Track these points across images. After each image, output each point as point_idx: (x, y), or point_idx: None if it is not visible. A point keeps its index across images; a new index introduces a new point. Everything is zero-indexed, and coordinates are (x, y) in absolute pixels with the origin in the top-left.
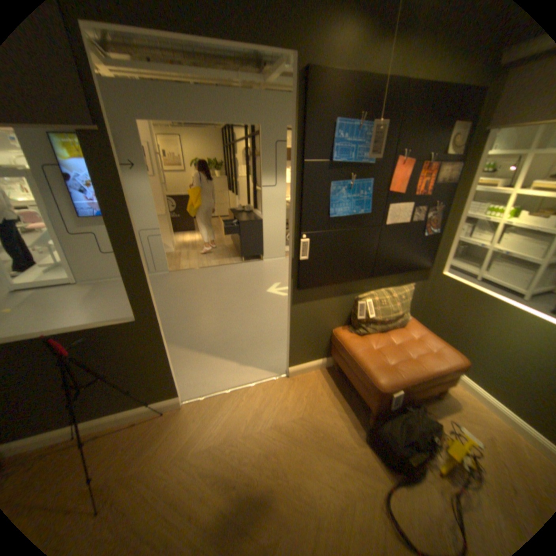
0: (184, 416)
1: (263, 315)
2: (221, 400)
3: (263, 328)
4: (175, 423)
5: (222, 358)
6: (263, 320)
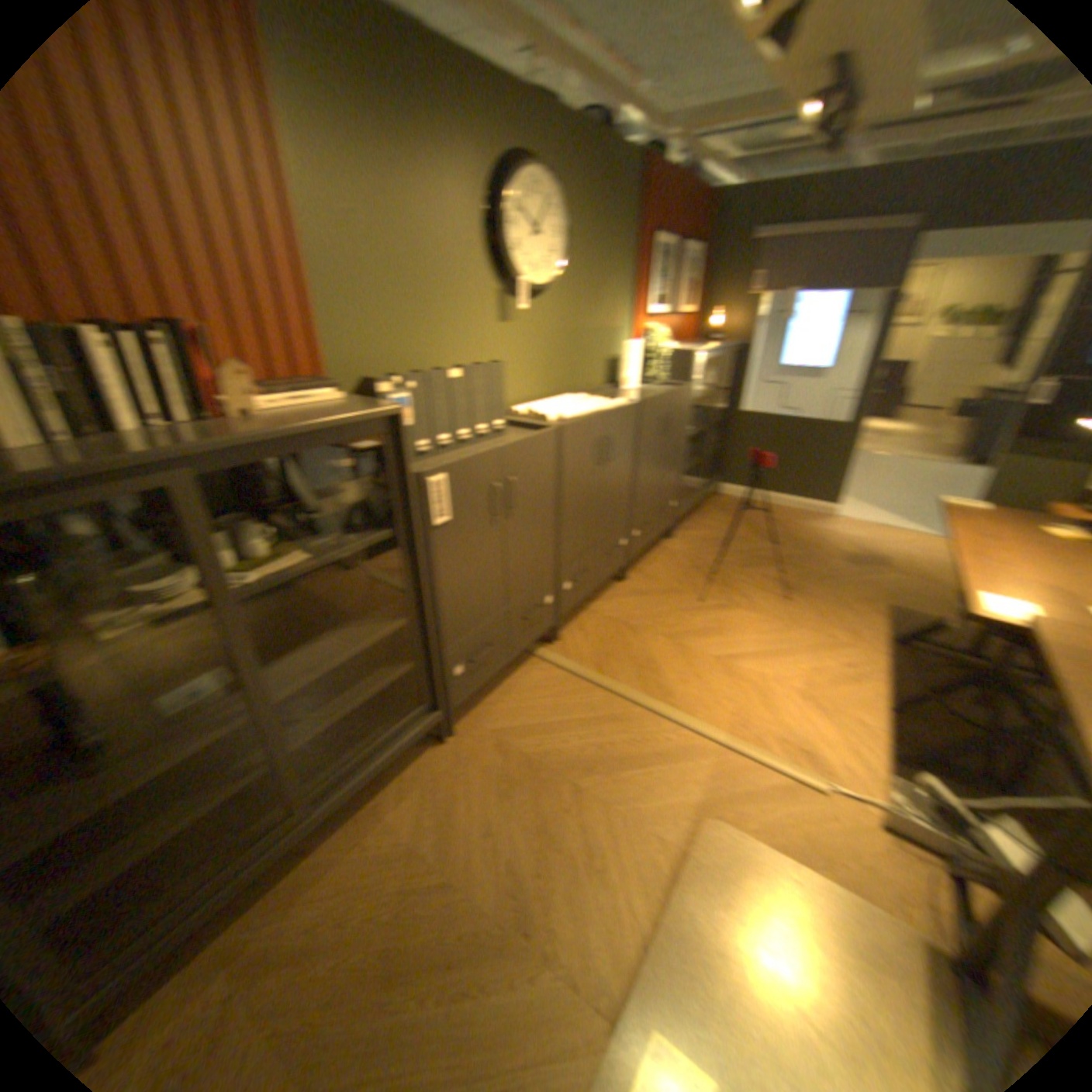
0: (840, 521)
1: None
2: (876, 527)
3: None
4: (831, 521)
5: (888, 512)
6: None
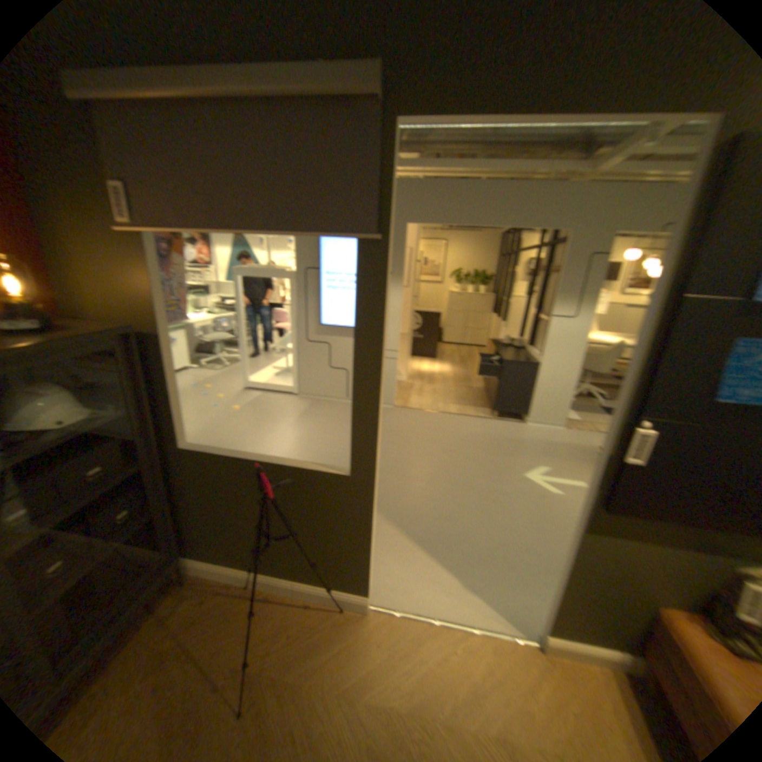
0: (368, 631)
1: (512, 515)
2: (423, 635)
3: (510, 539)
4: (354, 636)
5: (437, 561)
6: (511, 524)
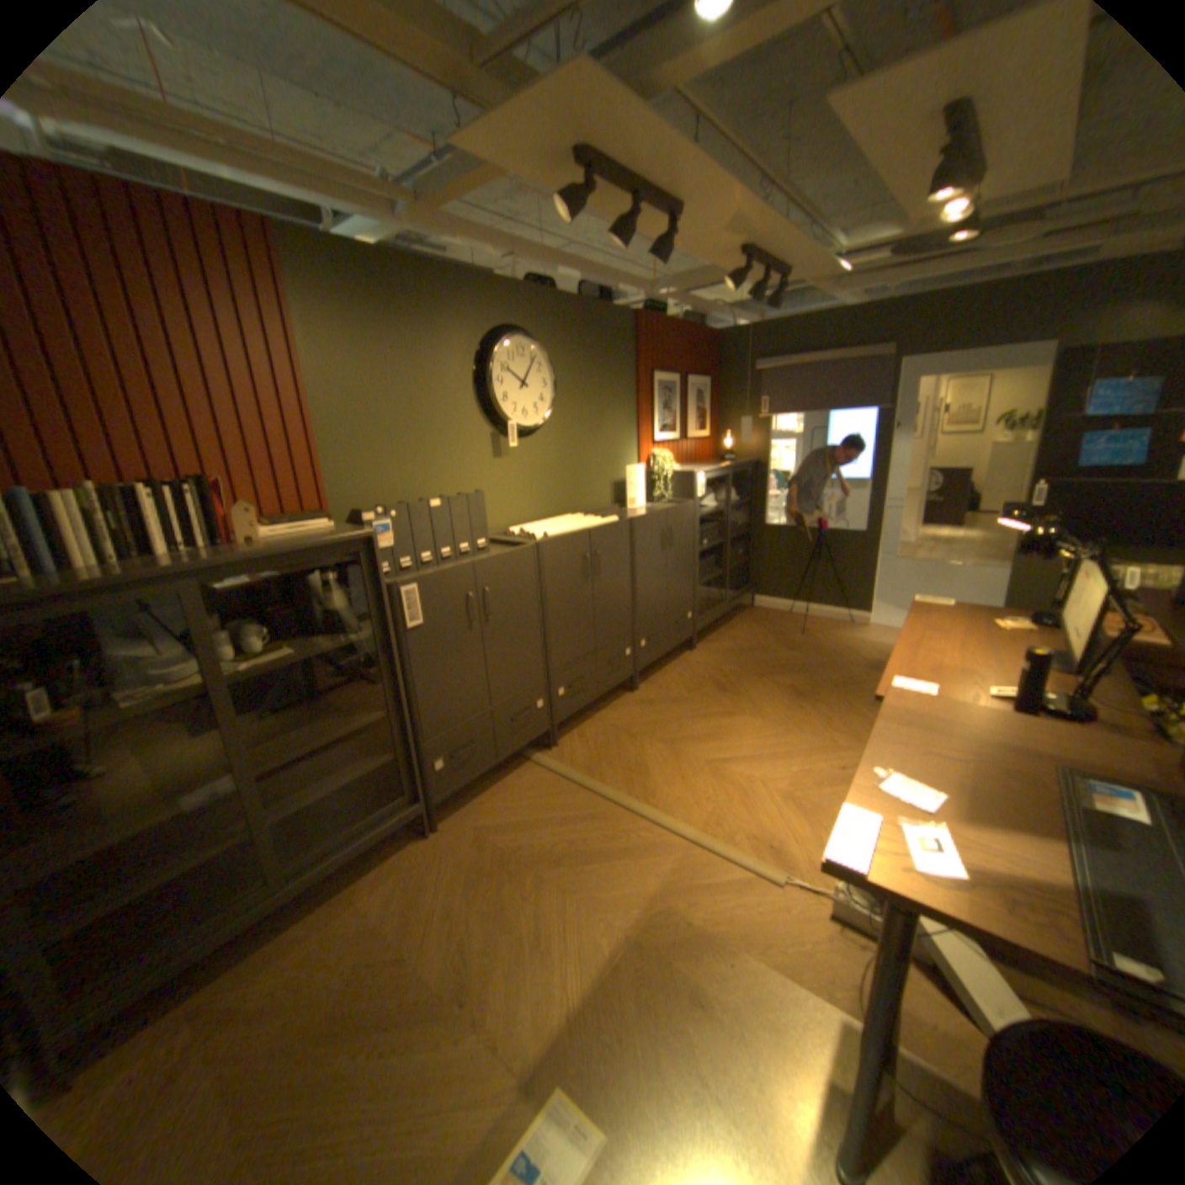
0: (872, 629)
1: None
2: None
3: None
4: (863, 629)
5: None
6: None
